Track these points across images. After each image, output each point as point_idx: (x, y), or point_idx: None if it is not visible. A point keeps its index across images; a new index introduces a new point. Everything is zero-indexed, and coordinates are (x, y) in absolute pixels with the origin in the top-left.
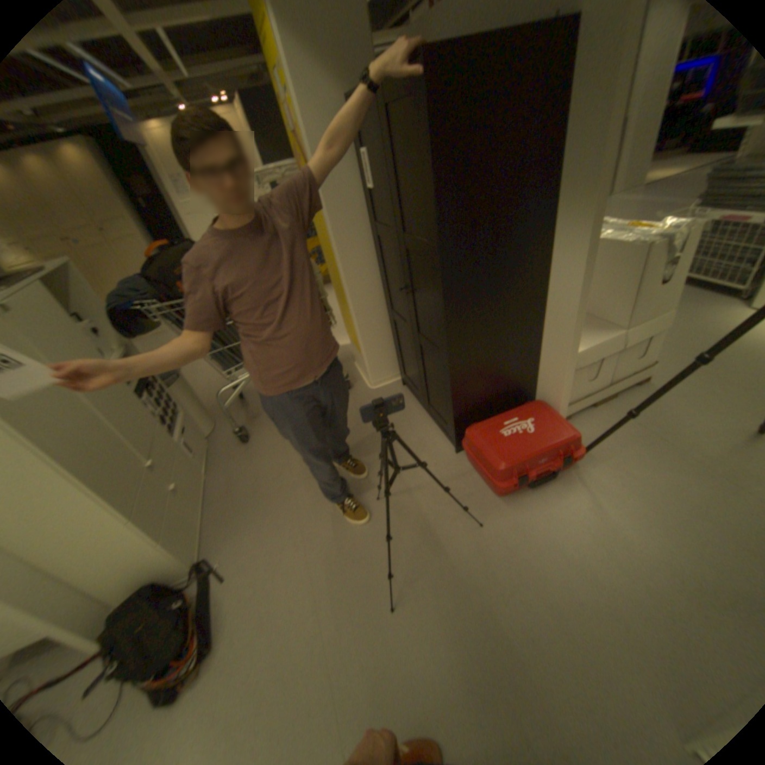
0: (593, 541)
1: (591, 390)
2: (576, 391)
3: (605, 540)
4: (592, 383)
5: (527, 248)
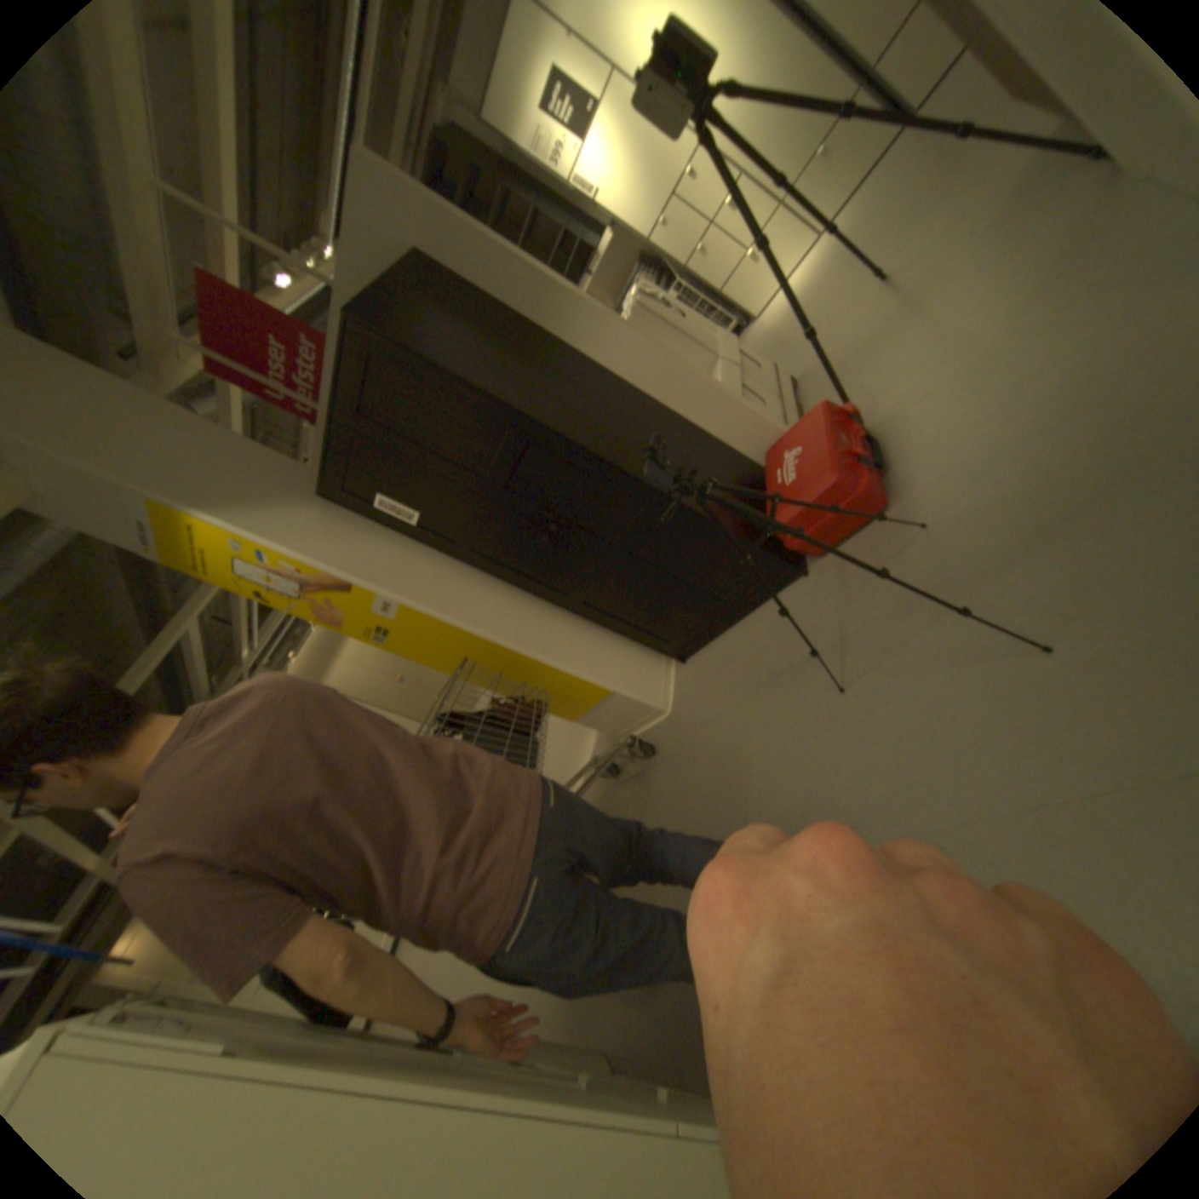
0: (978, 391)
1: (781, 411)
2: (774, 419)
3: (980, 378)
4: (772, 405)
5: (578, 370)
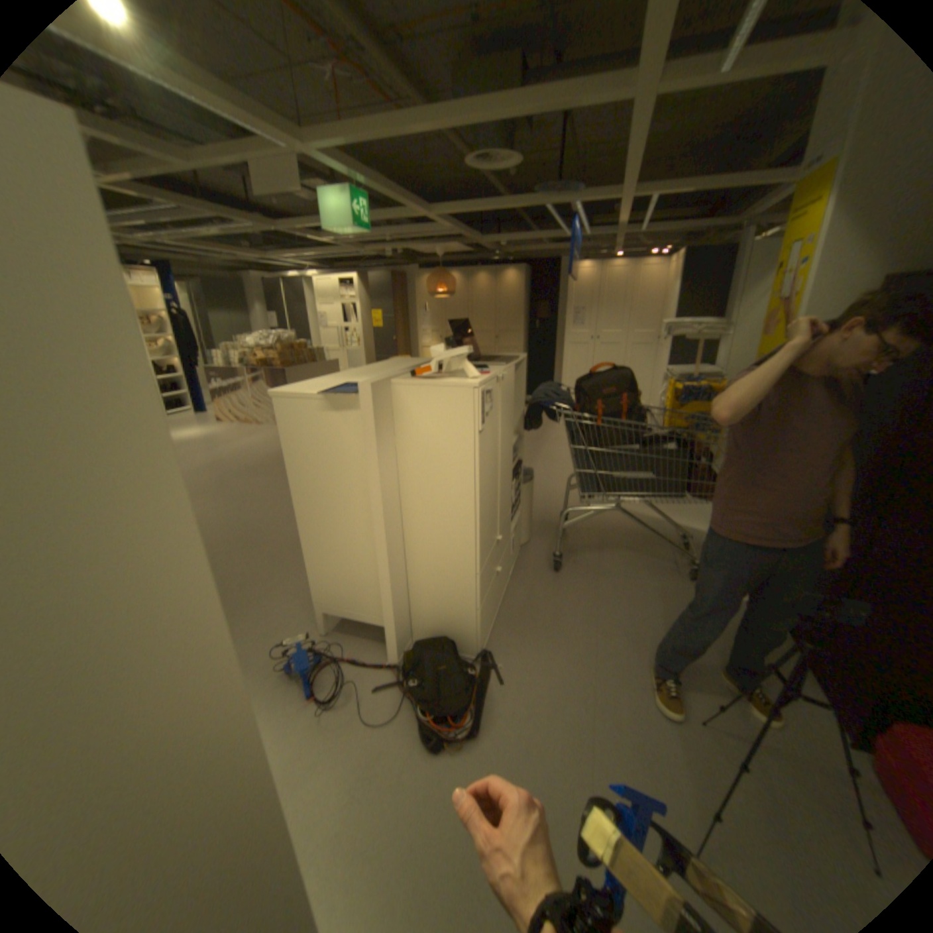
0: None
1: None
2: None
3: None
4: None
5: None
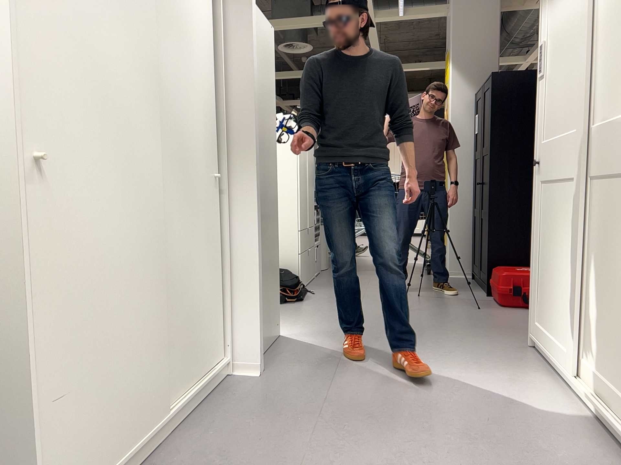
0: None
1: None
2: None
3: None
4: None
5: None
